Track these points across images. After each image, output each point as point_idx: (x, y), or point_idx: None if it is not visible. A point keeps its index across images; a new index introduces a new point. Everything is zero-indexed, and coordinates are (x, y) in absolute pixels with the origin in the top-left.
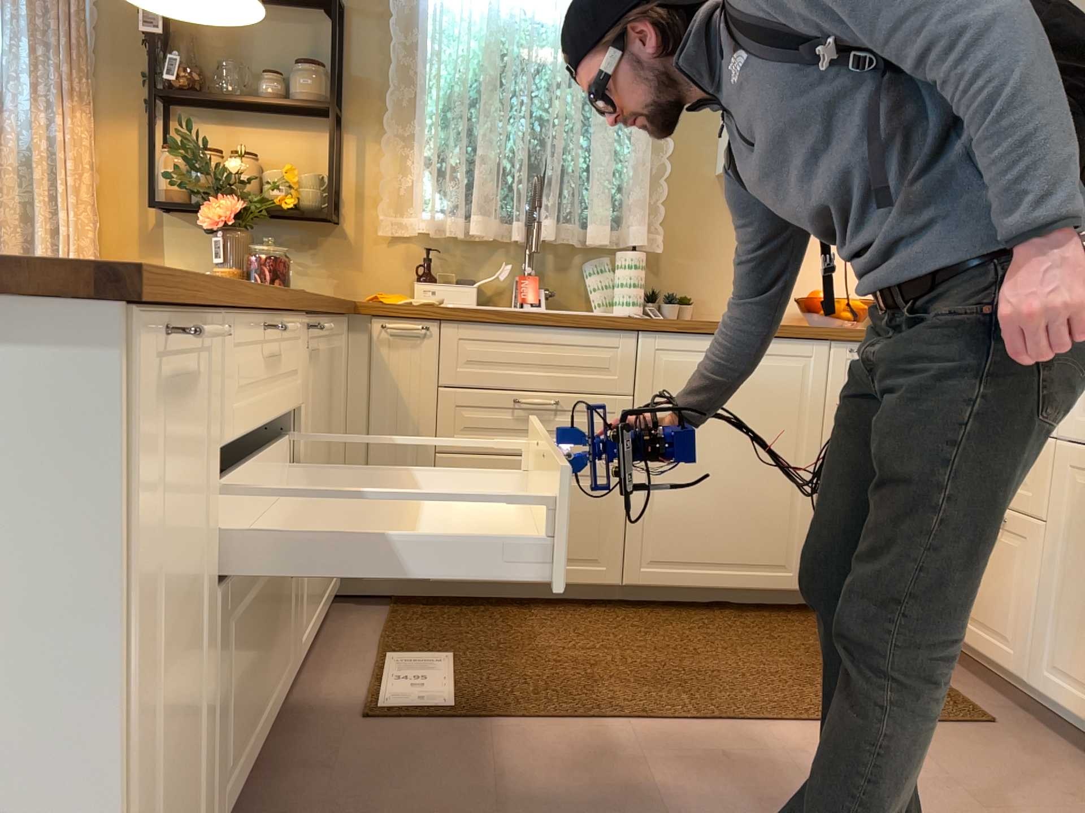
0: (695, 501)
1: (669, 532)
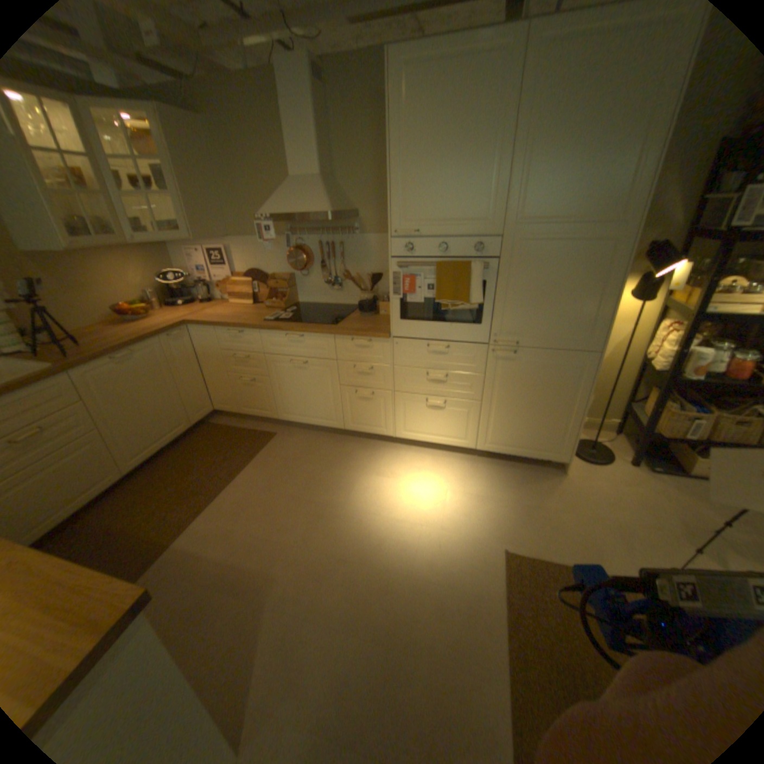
0: (136, 426)
1: (131, 444)
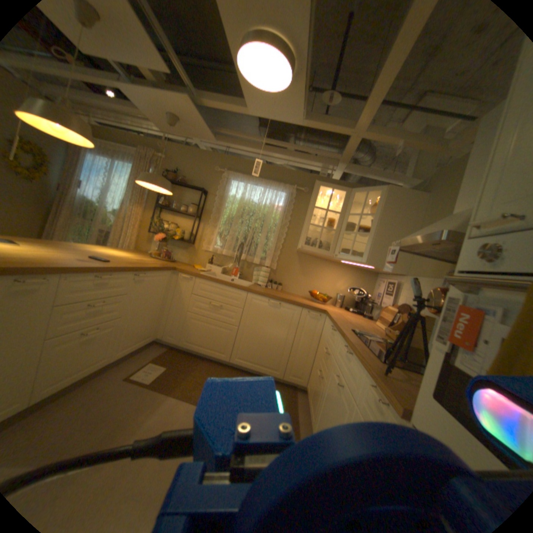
0: (254, 344)
1: (244, 351)
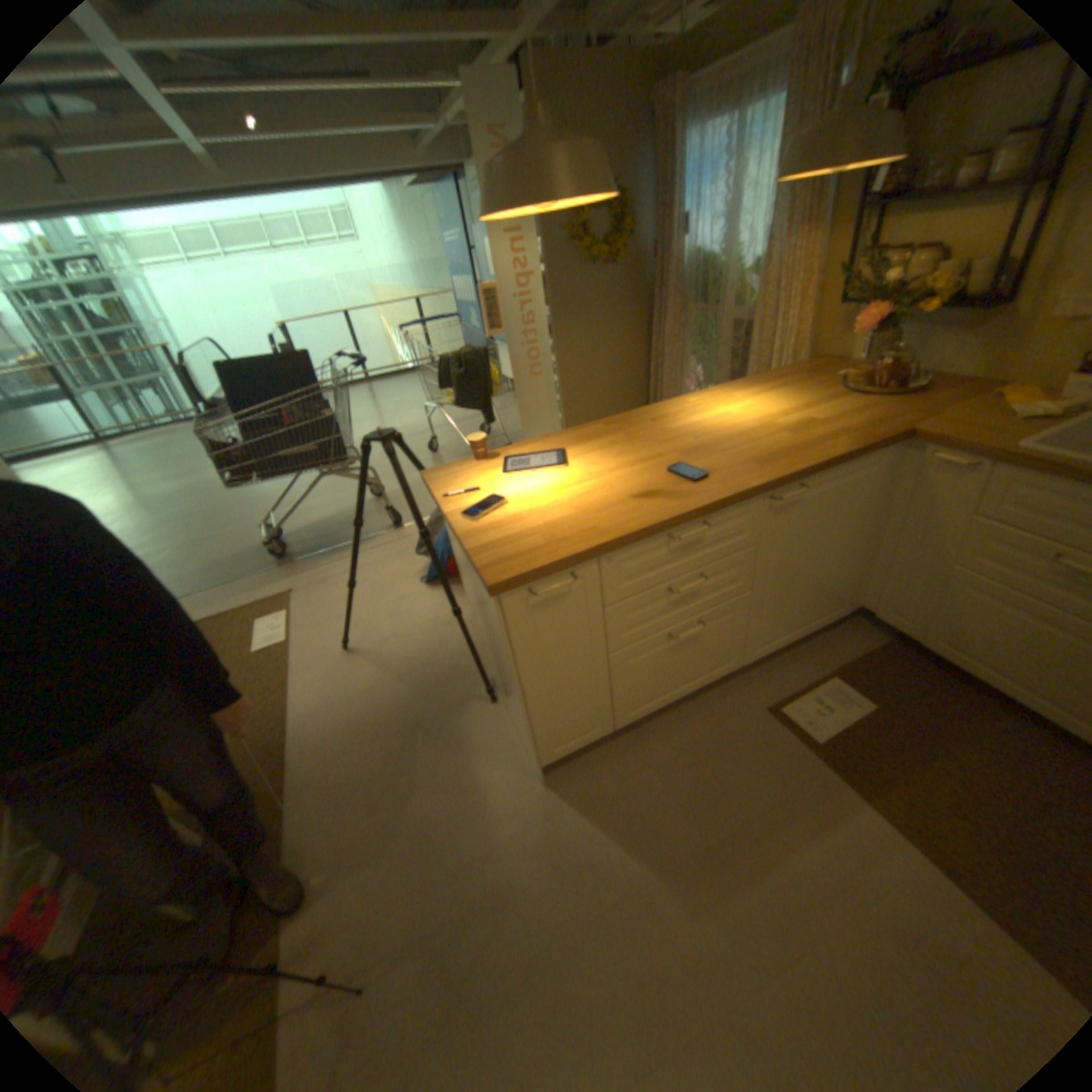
0: None
1: None
